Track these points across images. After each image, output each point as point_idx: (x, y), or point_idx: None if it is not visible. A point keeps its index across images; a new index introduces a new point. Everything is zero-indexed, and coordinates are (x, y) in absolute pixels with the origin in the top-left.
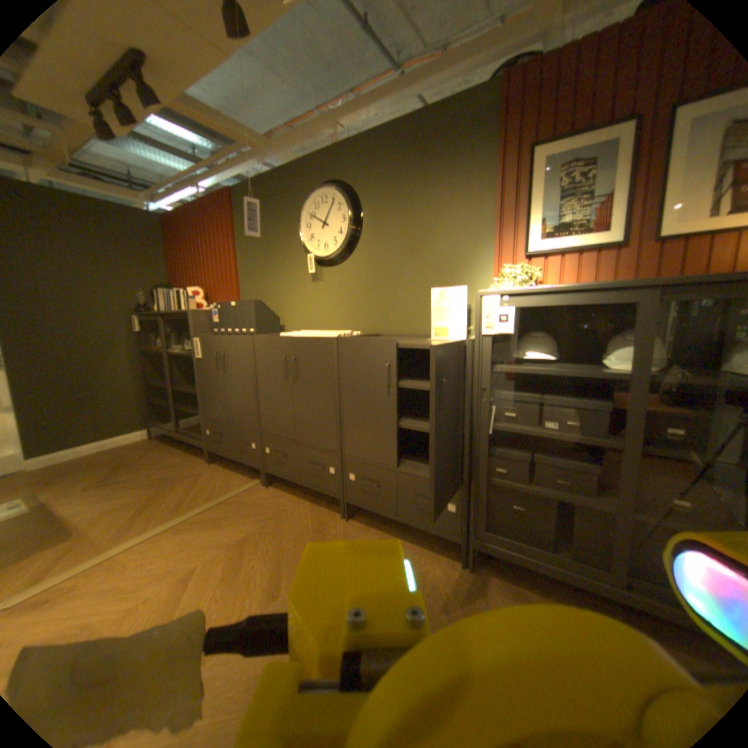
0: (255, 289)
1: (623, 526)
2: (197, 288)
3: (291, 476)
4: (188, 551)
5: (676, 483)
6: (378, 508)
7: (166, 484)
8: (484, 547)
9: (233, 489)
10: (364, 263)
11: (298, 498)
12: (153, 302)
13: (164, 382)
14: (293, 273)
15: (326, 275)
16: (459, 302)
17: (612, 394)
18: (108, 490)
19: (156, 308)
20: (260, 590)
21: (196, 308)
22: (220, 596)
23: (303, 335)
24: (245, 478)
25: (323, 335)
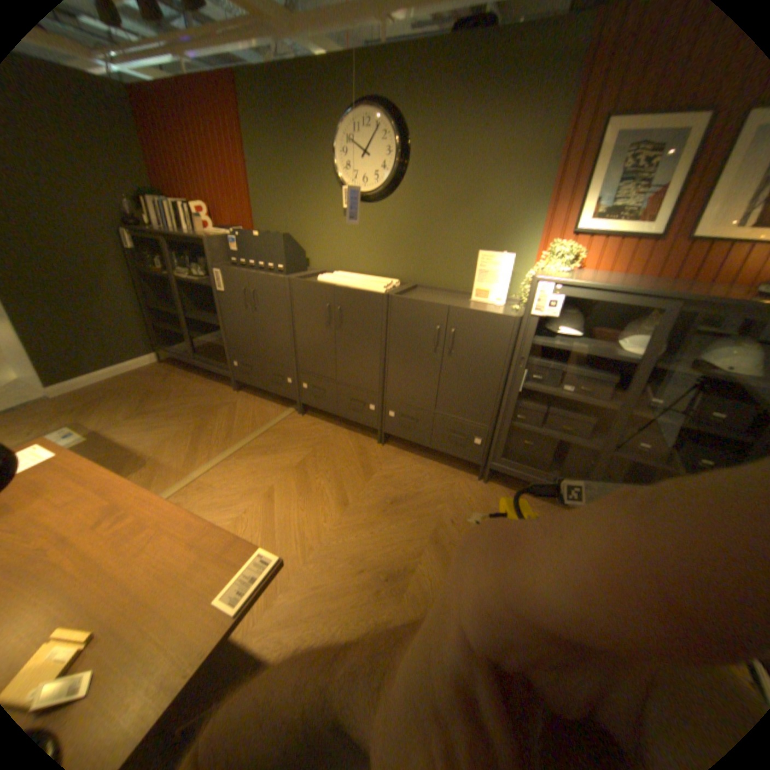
0: (274, 213)
1: (605, 458)
2: (197, 198)
3: (332, 409)
4: (263, 473)
5: (649, 434)
6: (415, 439)
7: (209, 412)
8: (501, 469)
9: (276, 418)
10: (409, 207)
11: (337, 426)
12: (142, 211)
13: (174, 307)
14: (323, 202)
15: (363, 212)
16: (507, 268)
17: (621, 366)
18: (156, 419)
19: (148, 219)
20: (335, 501)
21: (205, 229)
22: (306, 506)
23: (348, 284)
24: (281, 406)
25: (372, 288)
